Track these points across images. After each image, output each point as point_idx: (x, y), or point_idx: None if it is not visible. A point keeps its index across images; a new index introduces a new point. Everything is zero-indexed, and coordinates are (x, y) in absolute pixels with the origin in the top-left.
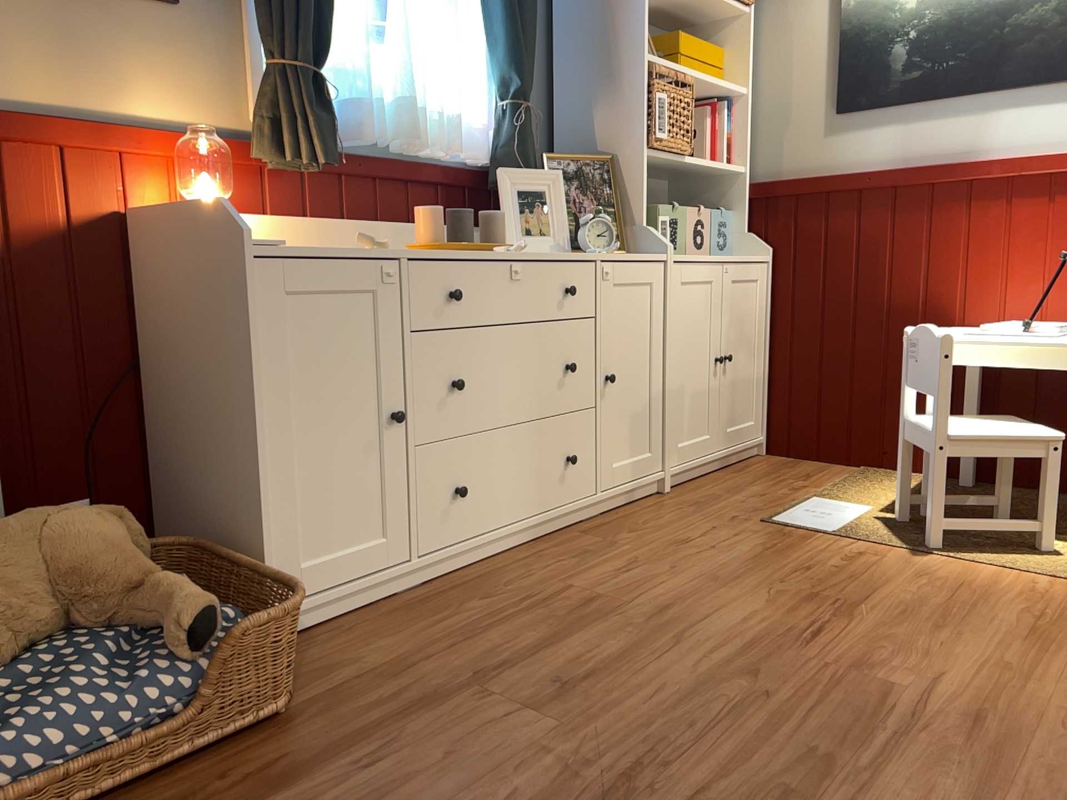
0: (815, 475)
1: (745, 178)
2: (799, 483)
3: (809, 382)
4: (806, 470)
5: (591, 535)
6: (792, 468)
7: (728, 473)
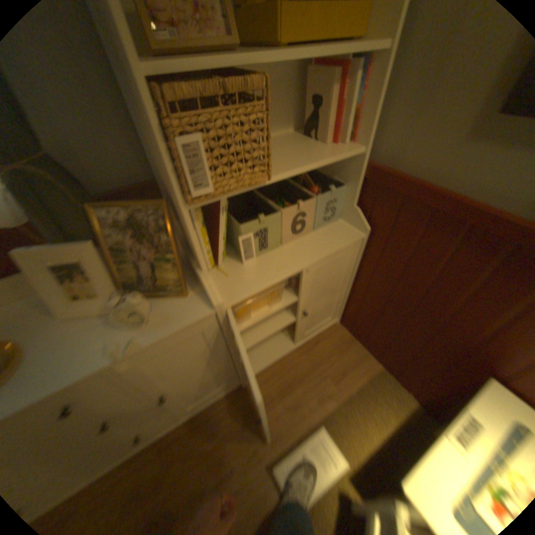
0: (349, 374)
1: (365, 159)
2: (330, 391)
3: (371, 316)
4: (348, 362)
5: (160, 457)
6: (341, 355)
7: (300, 354)
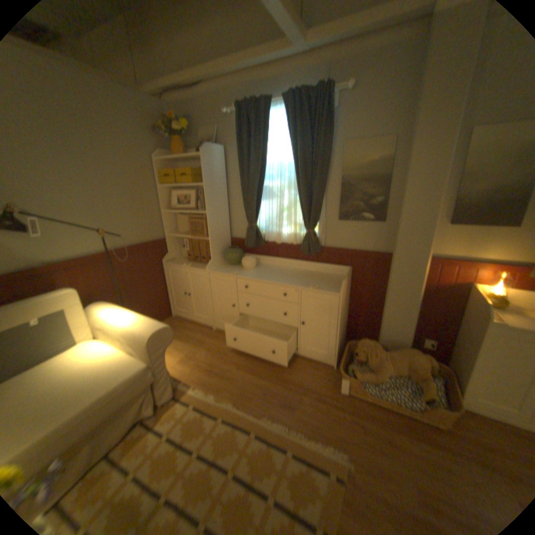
0: None
1: None
2: None
3: None
4: None
5: None
6: None
7: None
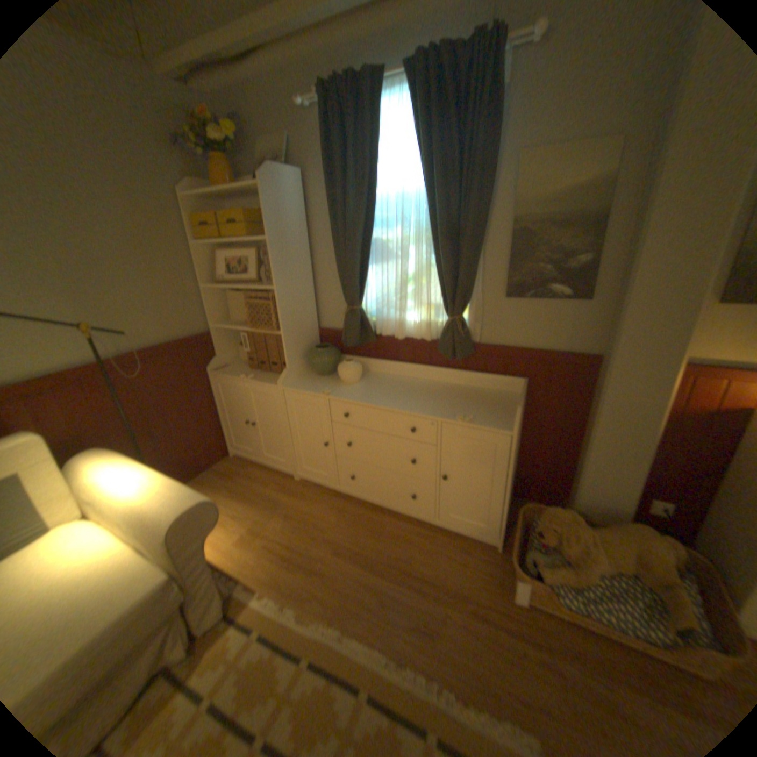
0: None
1: None
2: None
3: None
4: None
5: None
6: None
7: None
